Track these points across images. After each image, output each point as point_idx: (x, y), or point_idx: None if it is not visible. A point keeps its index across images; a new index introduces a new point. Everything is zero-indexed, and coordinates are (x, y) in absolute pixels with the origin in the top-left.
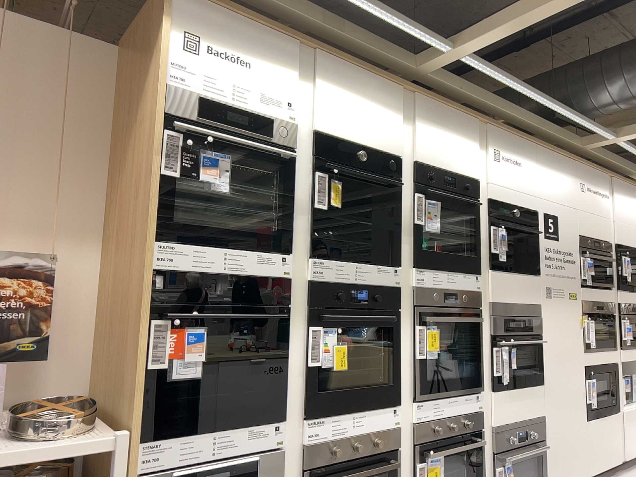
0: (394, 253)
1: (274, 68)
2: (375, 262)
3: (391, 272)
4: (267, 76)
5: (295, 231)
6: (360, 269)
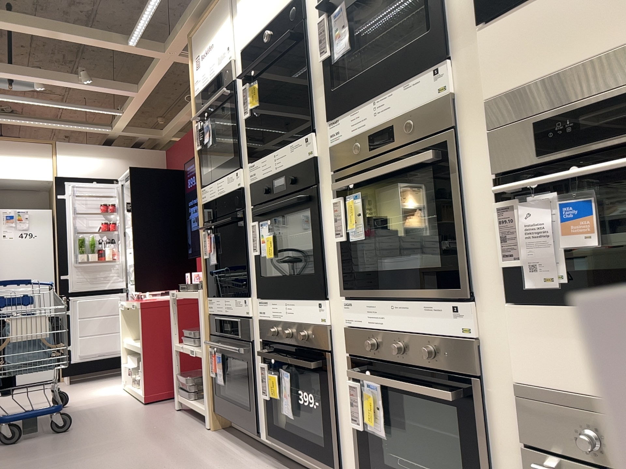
0: (311, 117)
1: (218, 27)
2: (291, 140)
3: (304, 143)
4: (216, 38)
5: (241, 148)
6: (278, 156)
